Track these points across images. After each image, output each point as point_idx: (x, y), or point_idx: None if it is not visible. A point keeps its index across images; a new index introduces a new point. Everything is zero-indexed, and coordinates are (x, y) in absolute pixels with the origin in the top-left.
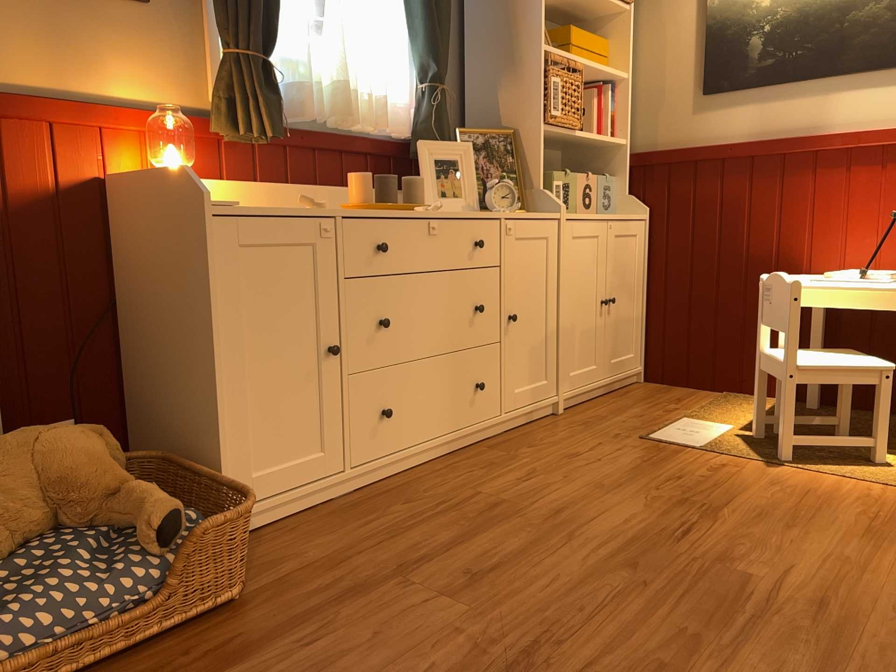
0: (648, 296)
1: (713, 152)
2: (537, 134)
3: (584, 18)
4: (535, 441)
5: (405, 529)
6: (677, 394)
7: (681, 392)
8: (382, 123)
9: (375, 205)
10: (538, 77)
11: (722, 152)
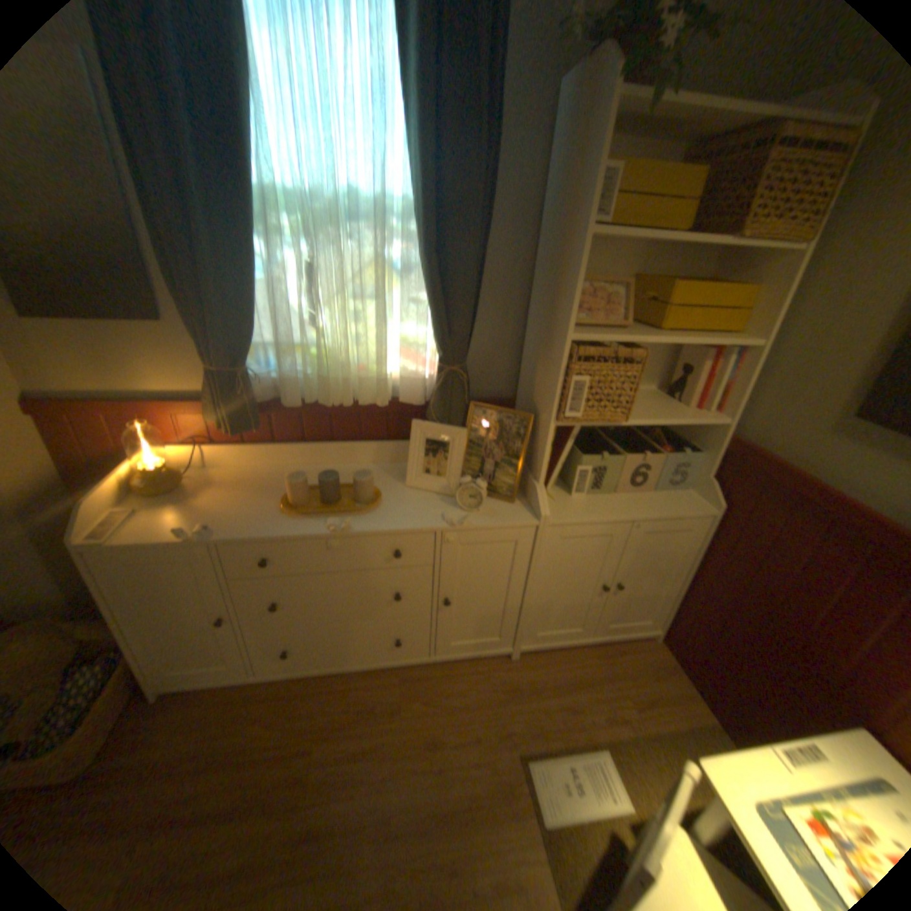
0: (693, 585)
1: (829, 502)
2: (547, 432)
3: (742, 247)
4: (440, 695)
5: (222, 764)
6: (663, 695)
7: (674, 693)
8: (378, 402)
9: (291, 512)
10: (559, 372)
11: (841, 510)
